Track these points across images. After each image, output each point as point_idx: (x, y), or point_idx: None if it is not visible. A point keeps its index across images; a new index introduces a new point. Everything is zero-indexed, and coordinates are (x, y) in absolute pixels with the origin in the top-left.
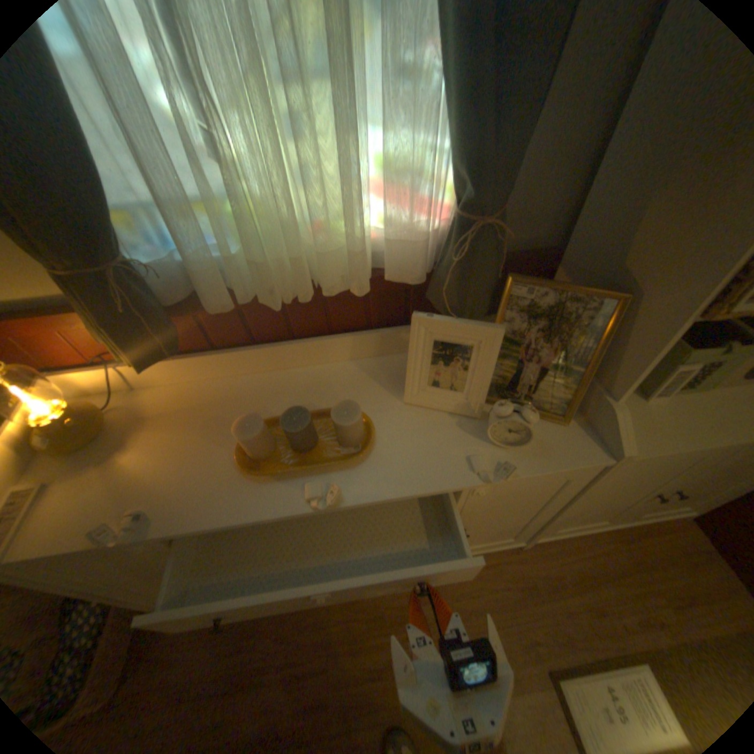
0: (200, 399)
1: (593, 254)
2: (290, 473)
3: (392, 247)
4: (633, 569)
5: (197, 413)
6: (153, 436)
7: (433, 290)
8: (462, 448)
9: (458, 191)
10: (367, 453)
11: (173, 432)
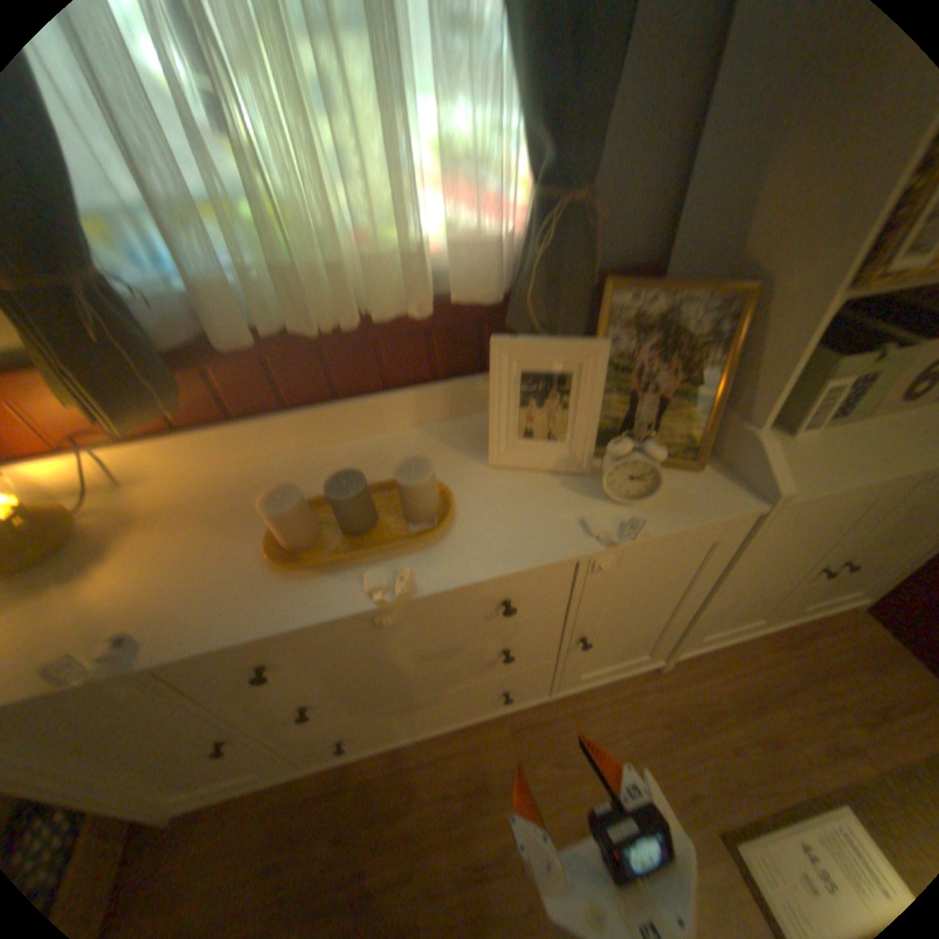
0: (211, 485)
1: (705, 253)
2: (341, 558)
3: (458, 257)
4: (805, 681)
5: (207, 502)
6: (144, 535)
7: (514, 311)
8: (572, 509)
9: (535, 166)
10: (446, 524)
11: (173, 527)
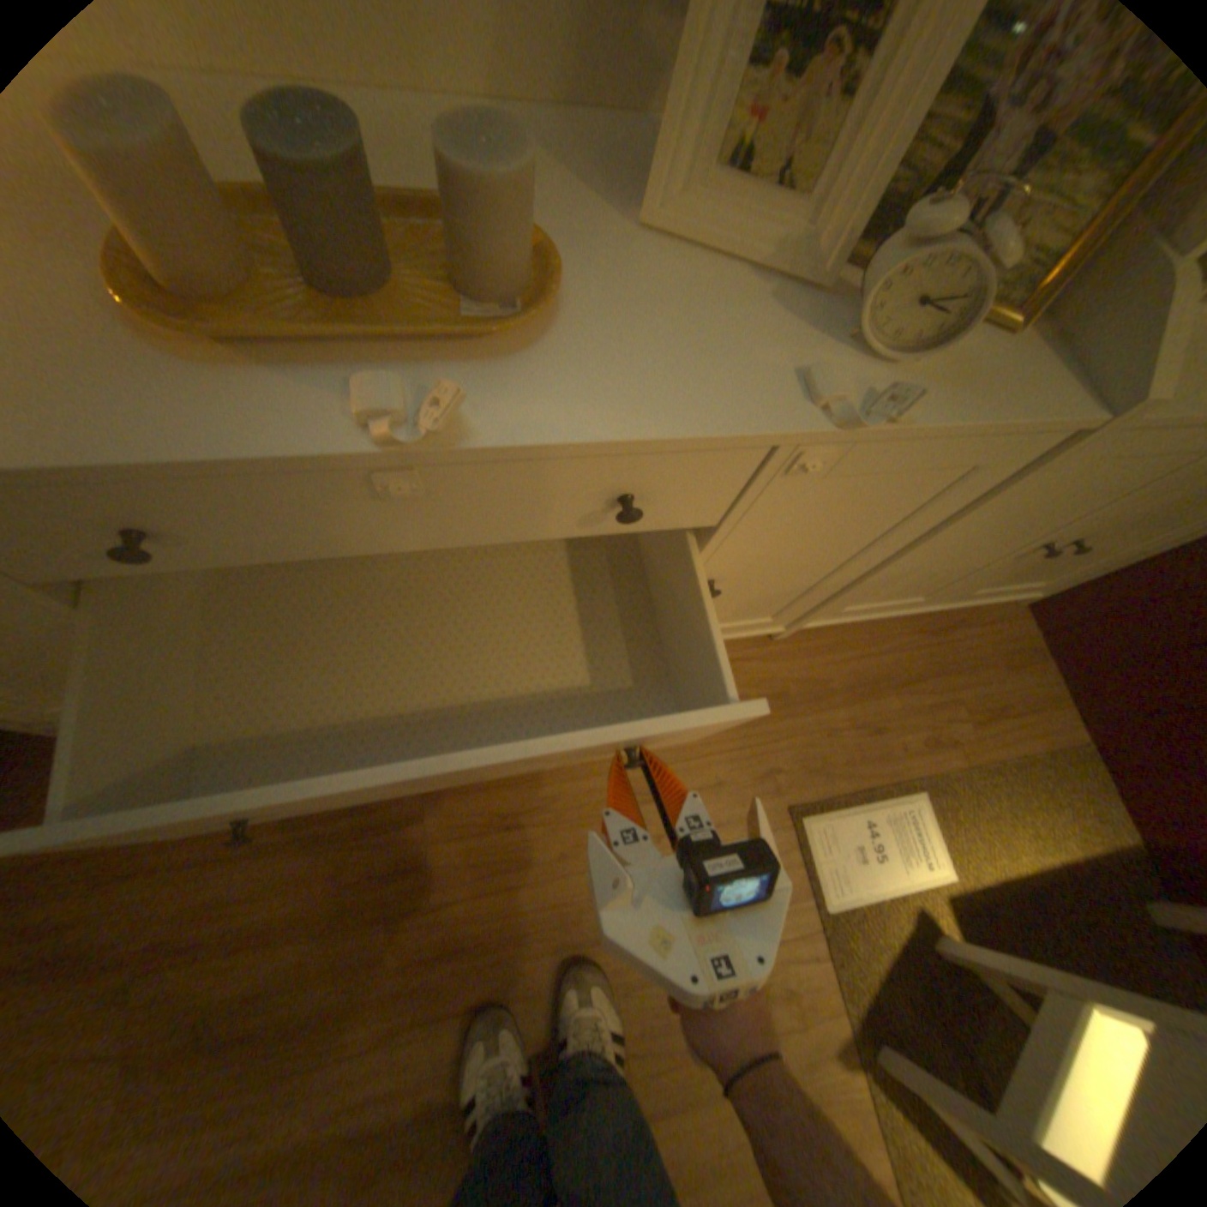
0: None
1: None
2: (303, 338)
3: None
4: (931, 671)
5: None
6: None
7: None
8: (786, 349)
9: None
10: (543, 318)
11: None
